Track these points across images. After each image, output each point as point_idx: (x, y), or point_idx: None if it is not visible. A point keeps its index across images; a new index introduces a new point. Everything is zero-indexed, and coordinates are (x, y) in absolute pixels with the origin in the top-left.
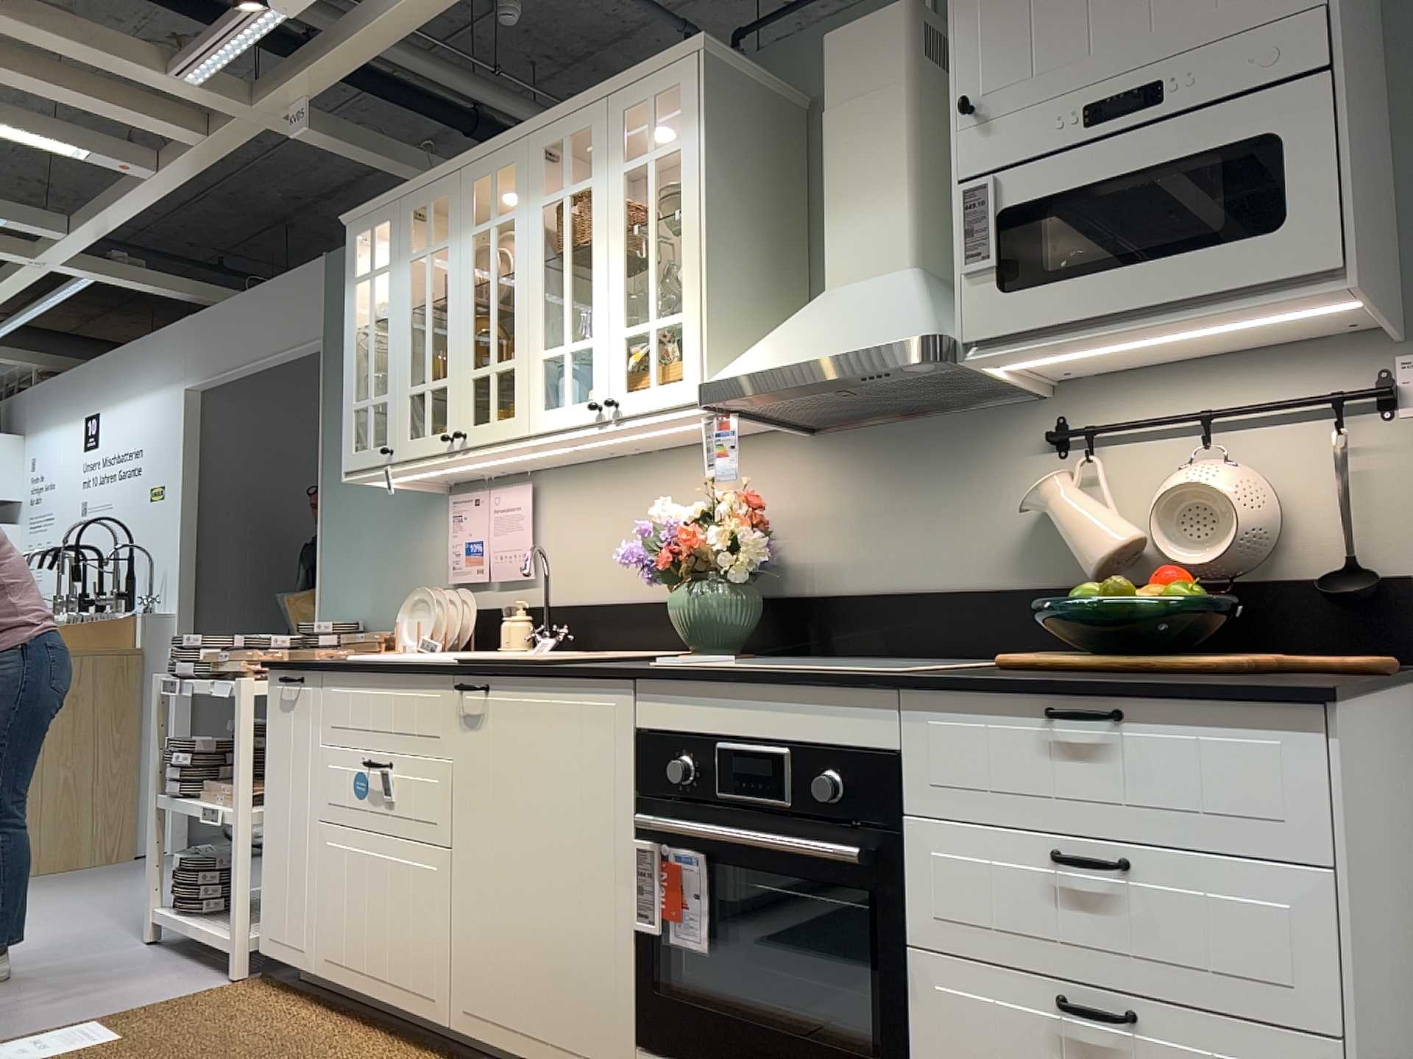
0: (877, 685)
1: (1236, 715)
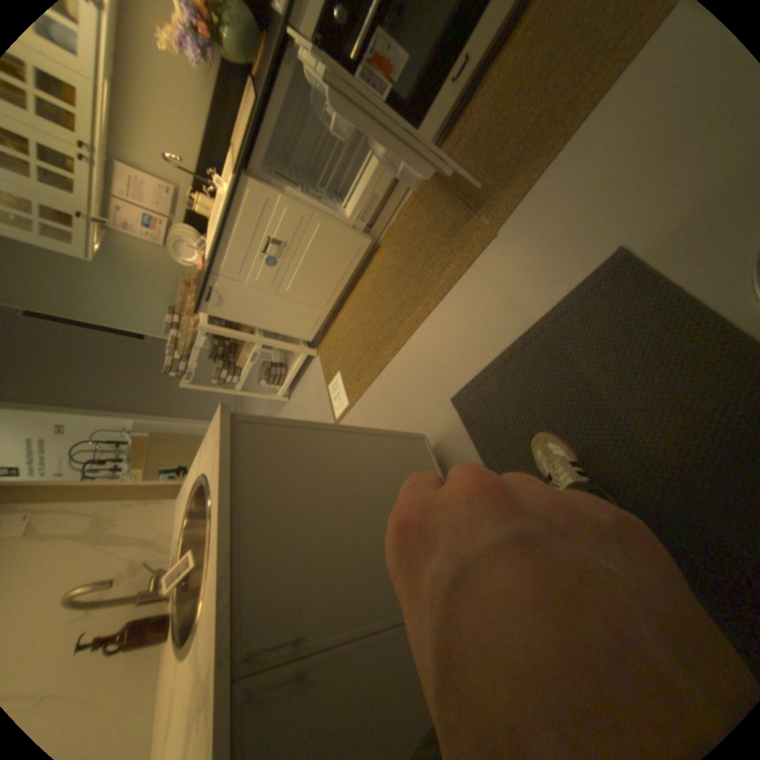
0: None
1: None
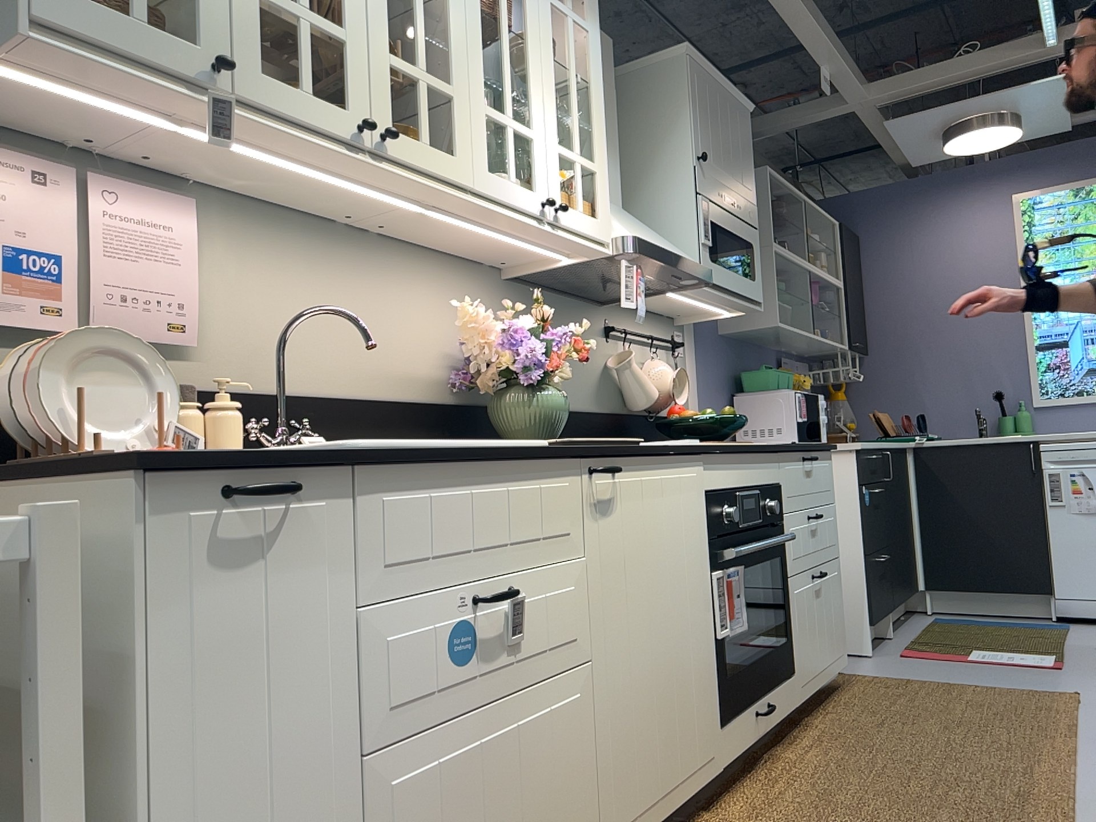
0: (781, 450)
1: (825, 456)
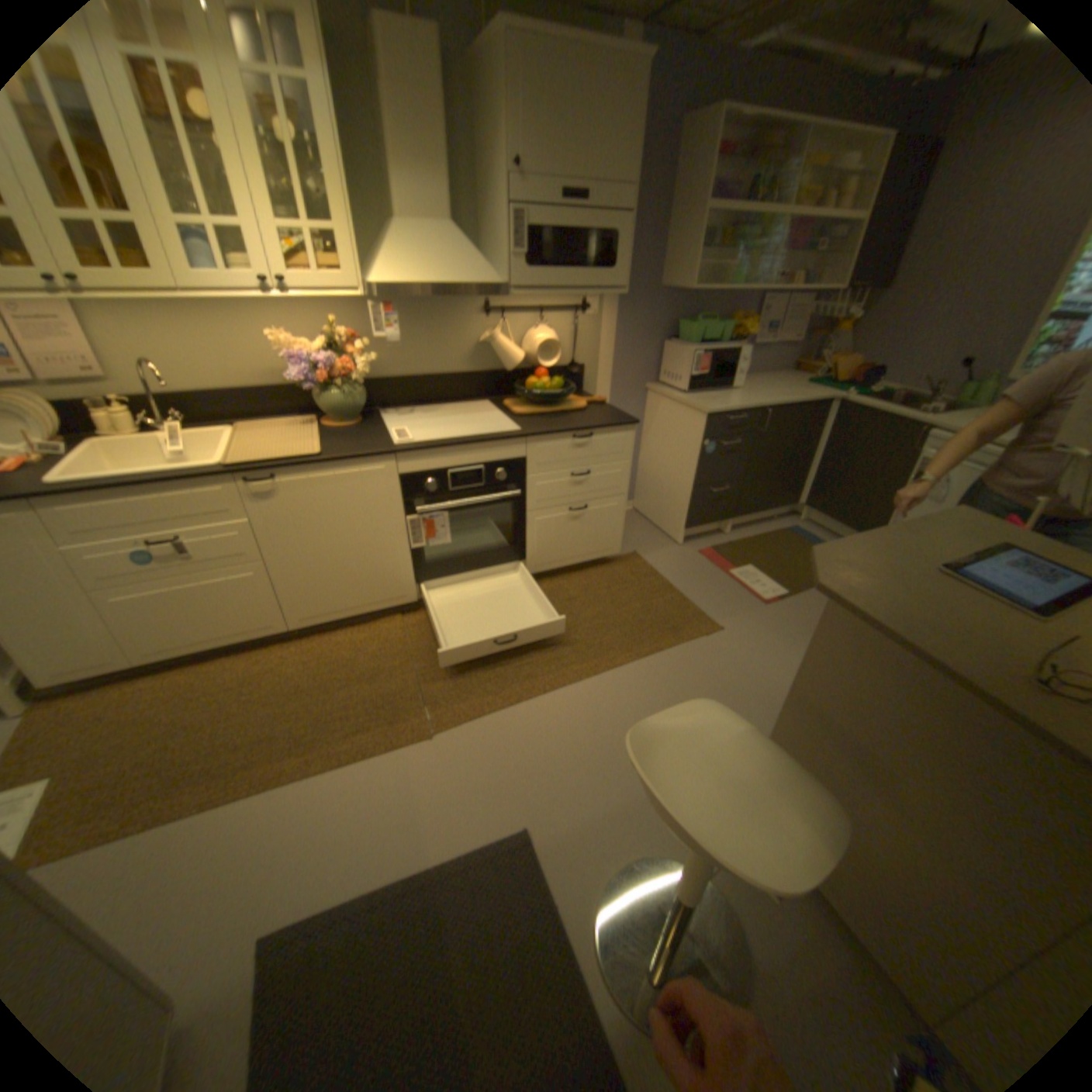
0: (521, 439)
1: (617, 431)
